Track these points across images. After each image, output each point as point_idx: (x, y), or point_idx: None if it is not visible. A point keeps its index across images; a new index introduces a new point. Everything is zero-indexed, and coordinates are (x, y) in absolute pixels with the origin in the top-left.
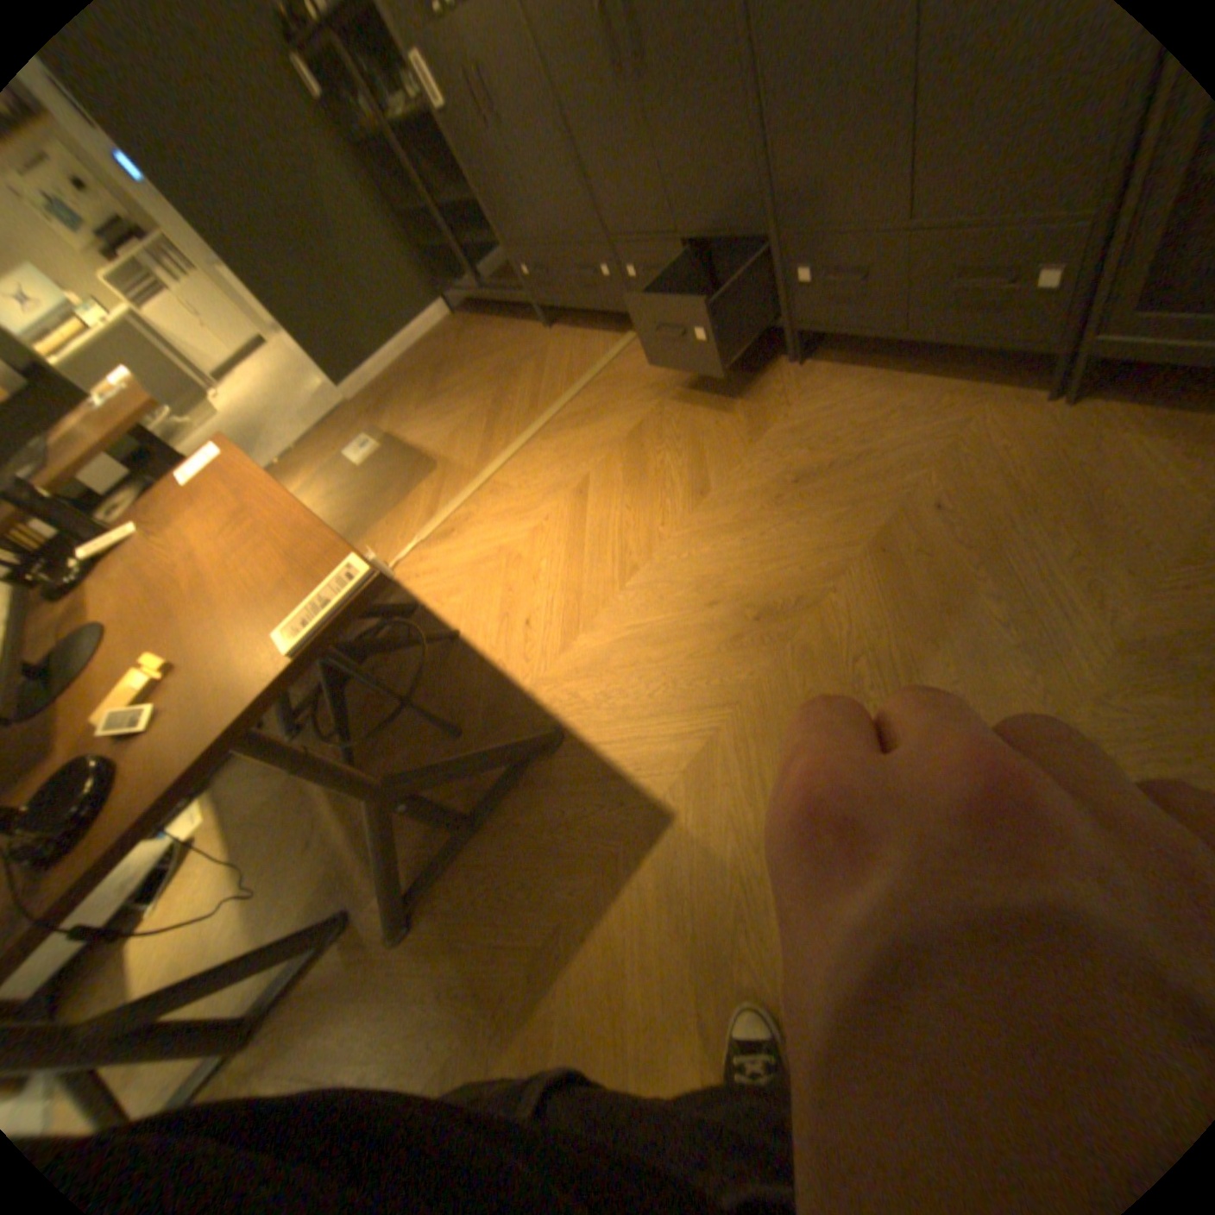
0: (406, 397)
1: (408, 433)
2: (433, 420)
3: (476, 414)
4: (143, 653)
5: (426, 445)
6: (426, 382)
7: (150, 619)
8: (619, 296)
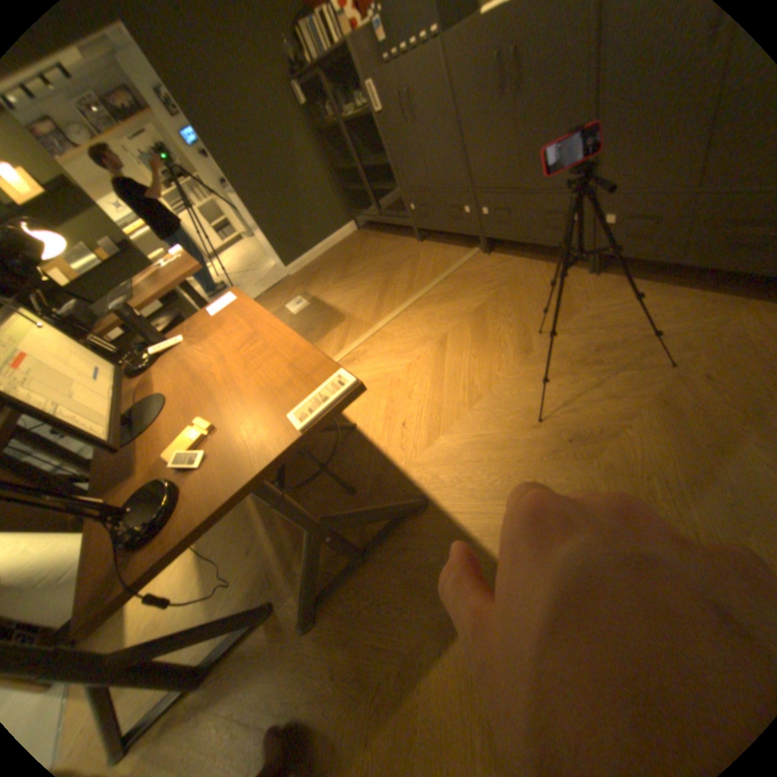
0: (327, 275)
1: (327, 297)
2: (343, 290)
3: (371, 289)
4: (194, 414)
5: (339, 305)
6: (340, 268)
7: (197, 393)
8: (474, 224)
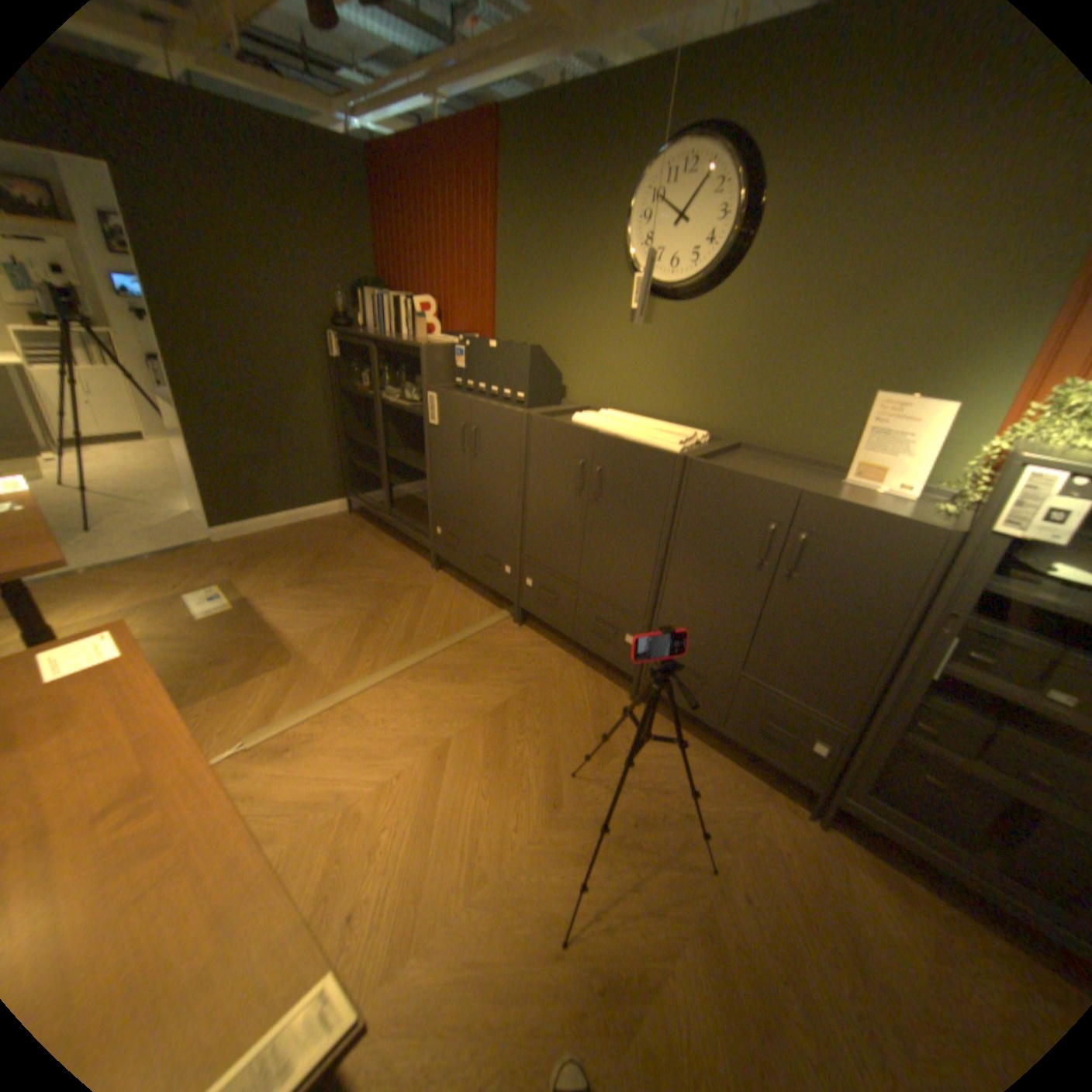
0: (281, 570)
1: (271, 610)
2: (302, 608)
3: (349, 622)
4: None
5: (287, 632)
6: (307, 566)
7: None
8: (512, 589)
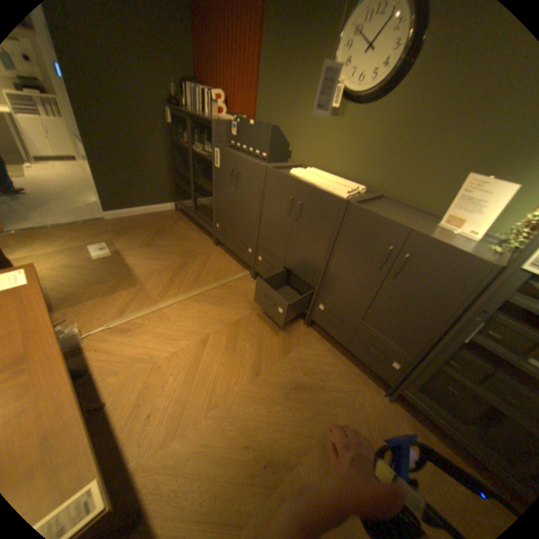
0: (137, 237)
1: (129, 258)
2: (145, 258)
3: (167, 268)
4: None
5: (136, 270)
6: (150, 236)
7: None
8: (250, 260)
